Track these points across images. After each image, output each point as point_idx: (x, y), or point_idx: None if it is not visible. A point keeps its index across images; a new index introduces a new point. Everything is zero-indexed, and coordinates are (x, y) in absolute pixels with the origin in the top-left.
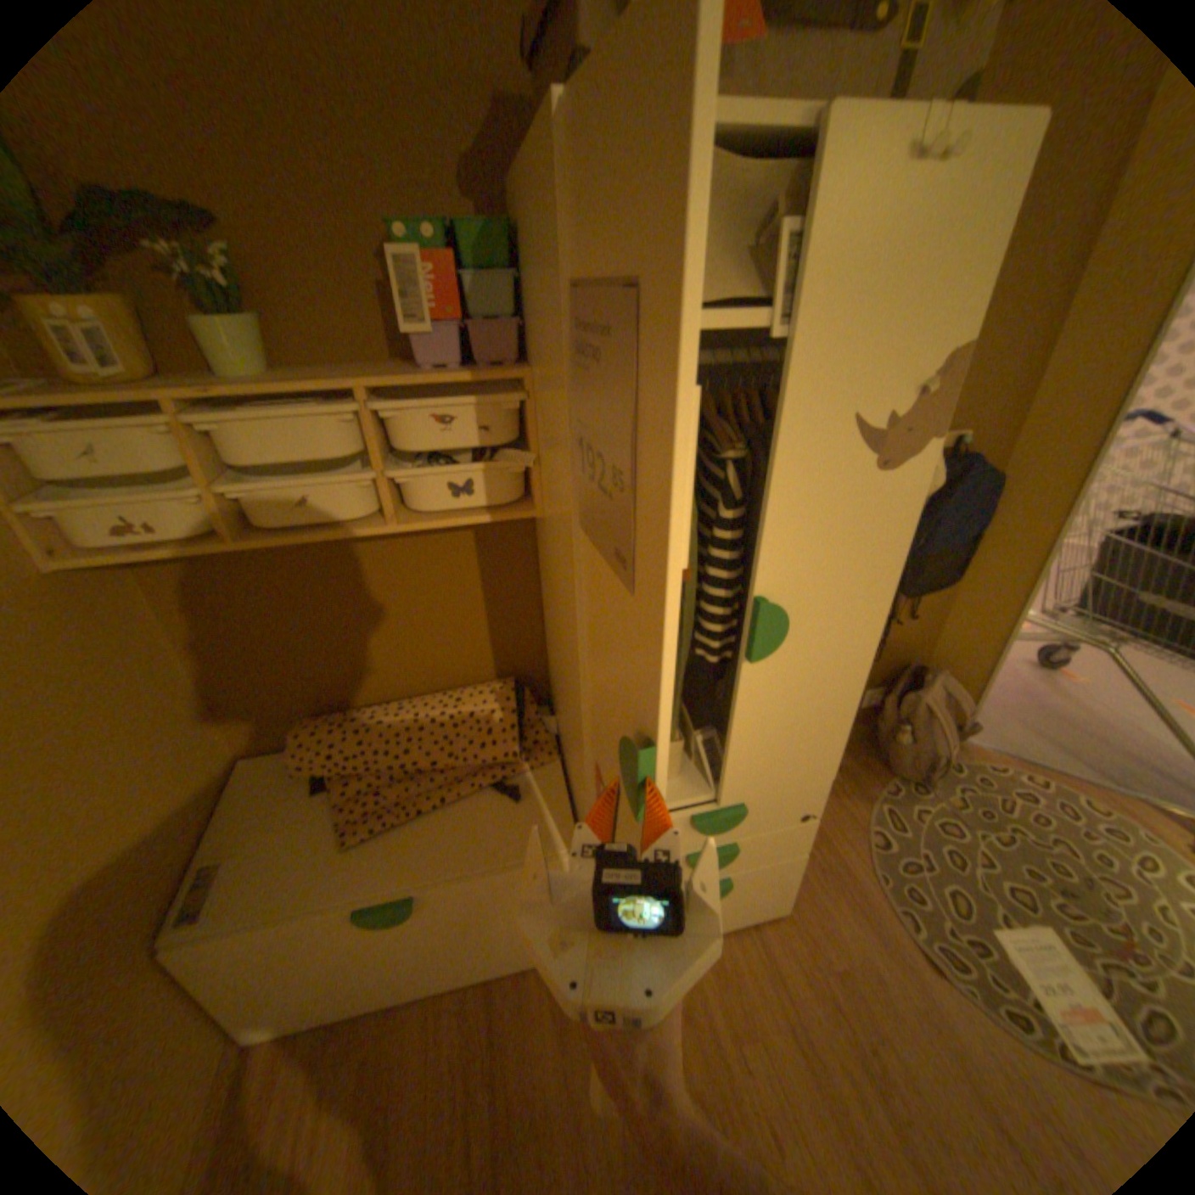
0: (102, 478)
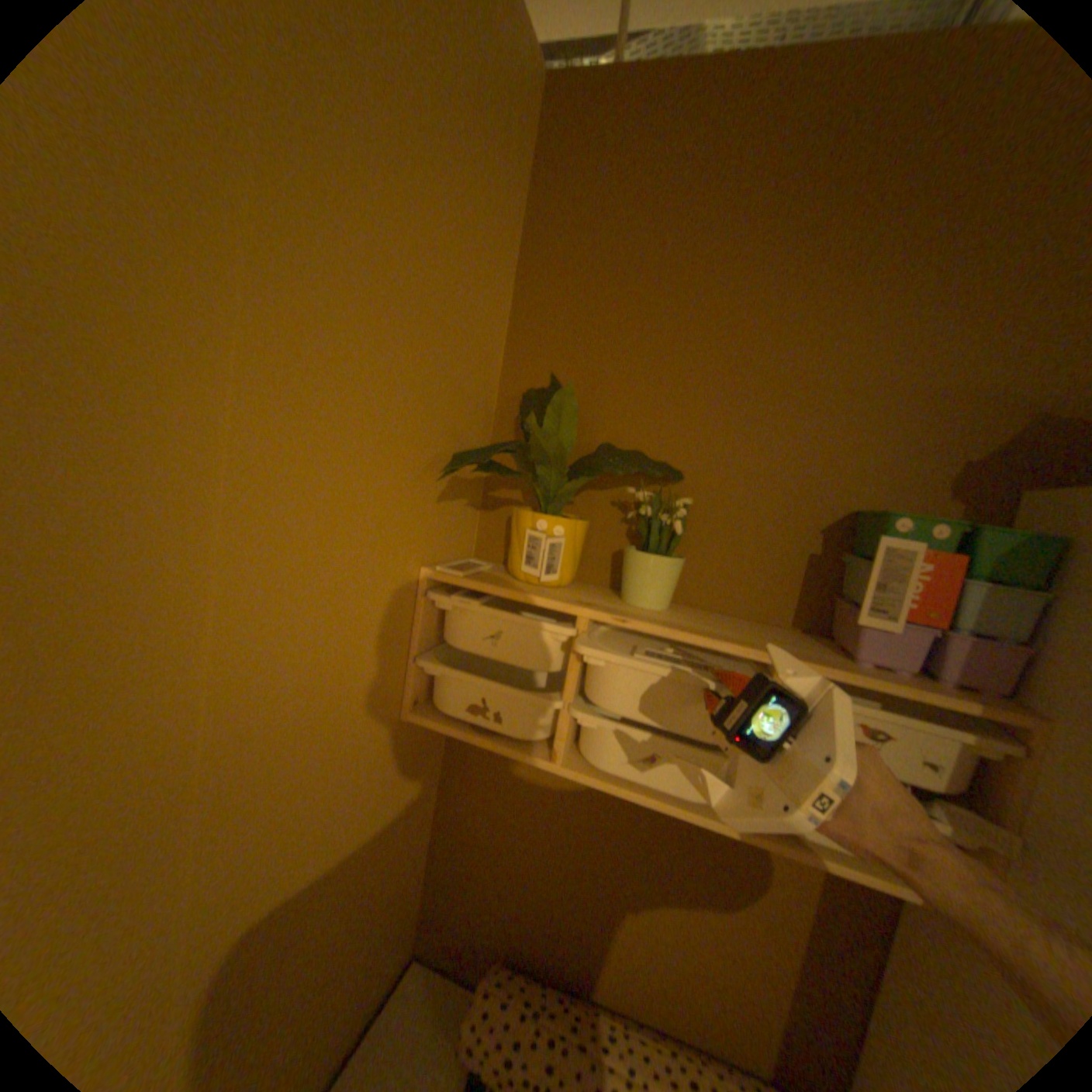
0: (494, 660)
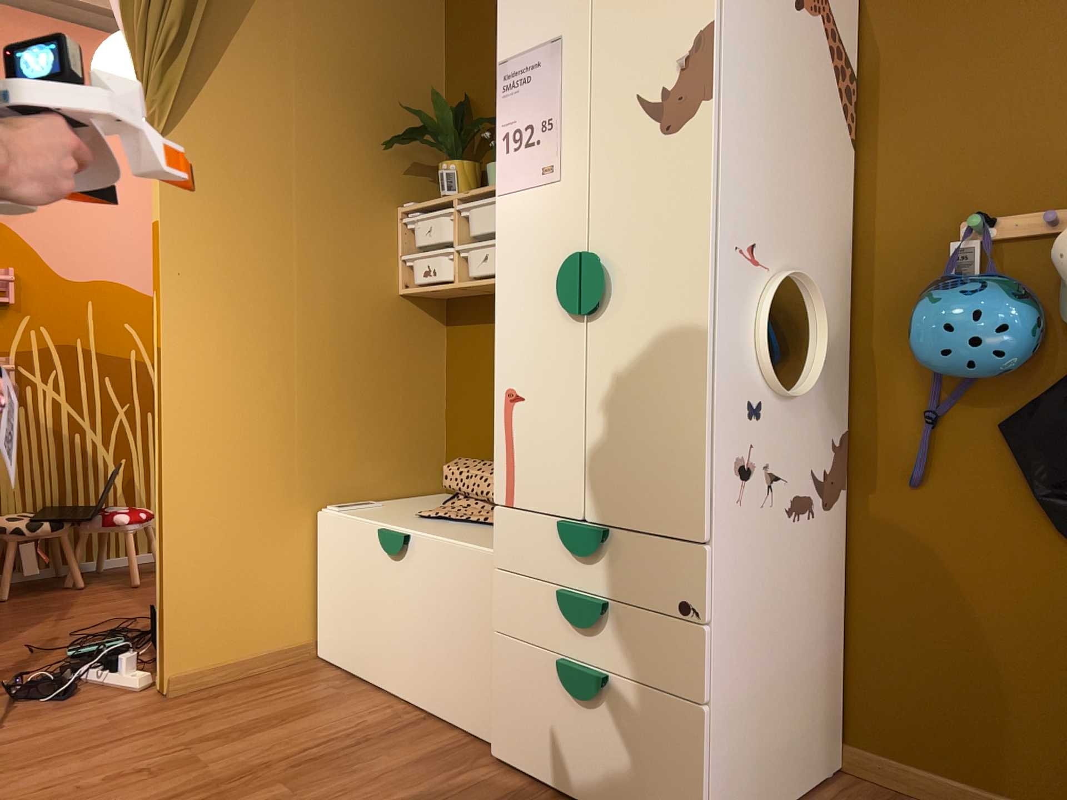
0: (429, 243)
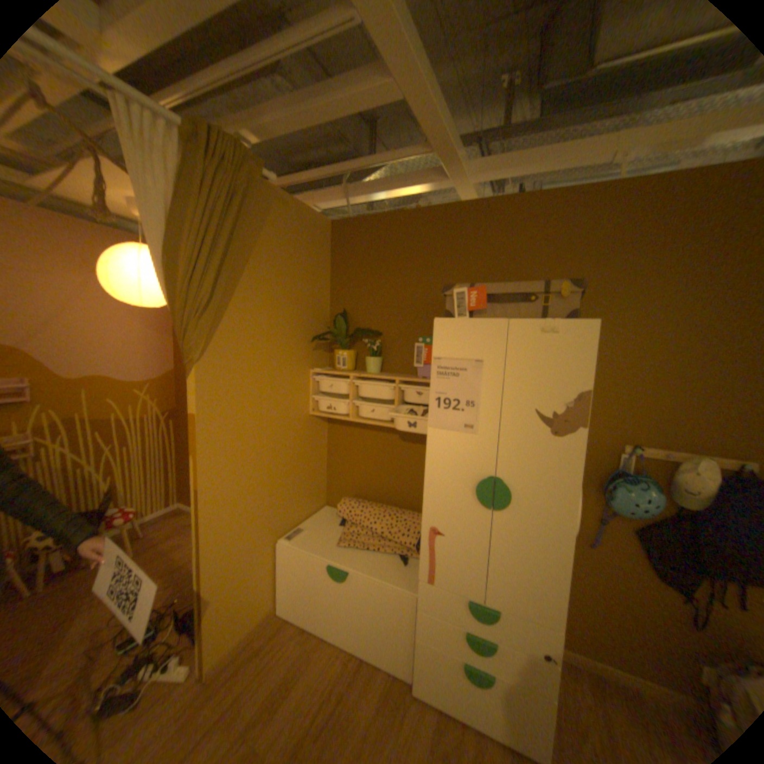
0: (331, 393)
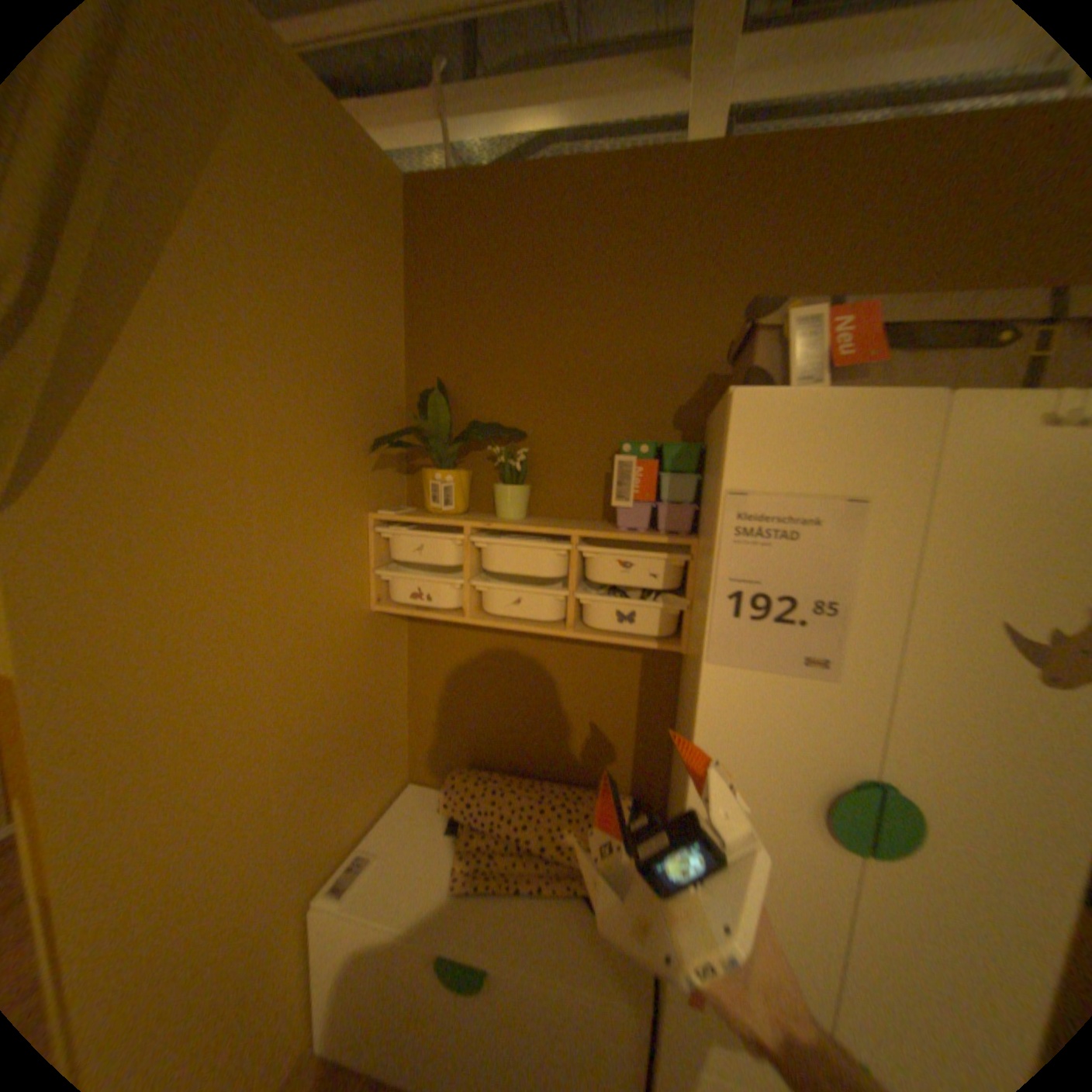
0: (421, 563)
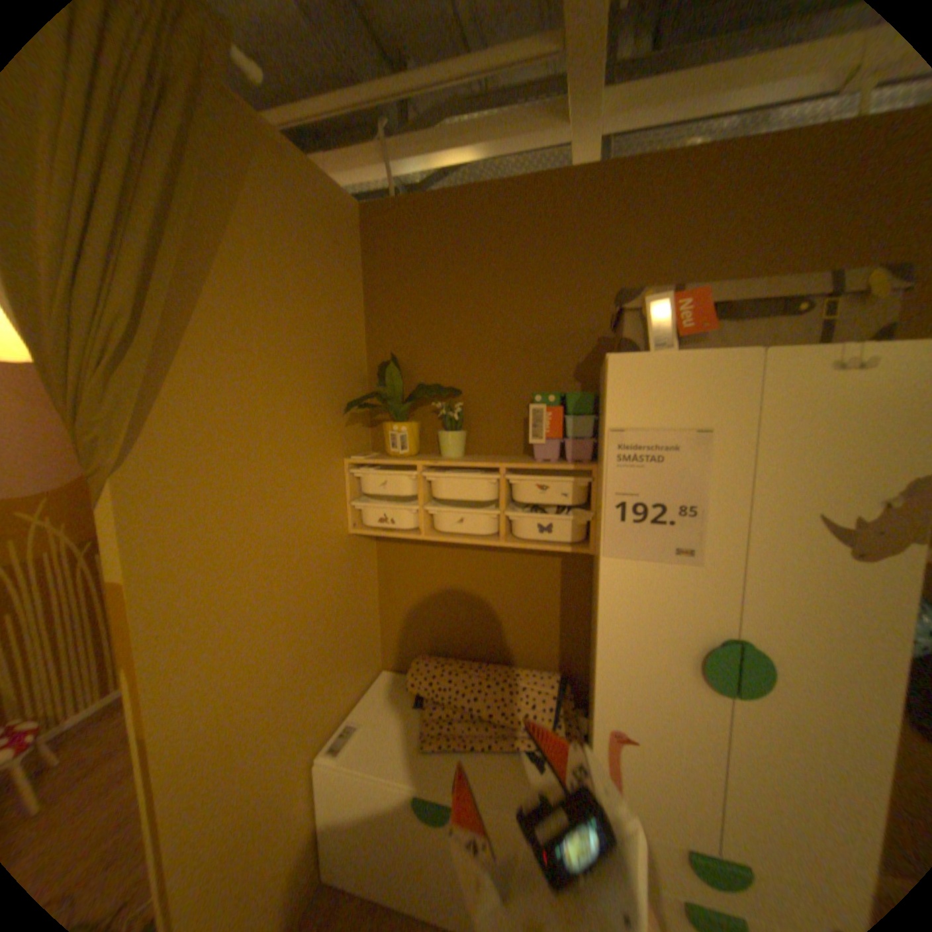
0: (385, 495)
